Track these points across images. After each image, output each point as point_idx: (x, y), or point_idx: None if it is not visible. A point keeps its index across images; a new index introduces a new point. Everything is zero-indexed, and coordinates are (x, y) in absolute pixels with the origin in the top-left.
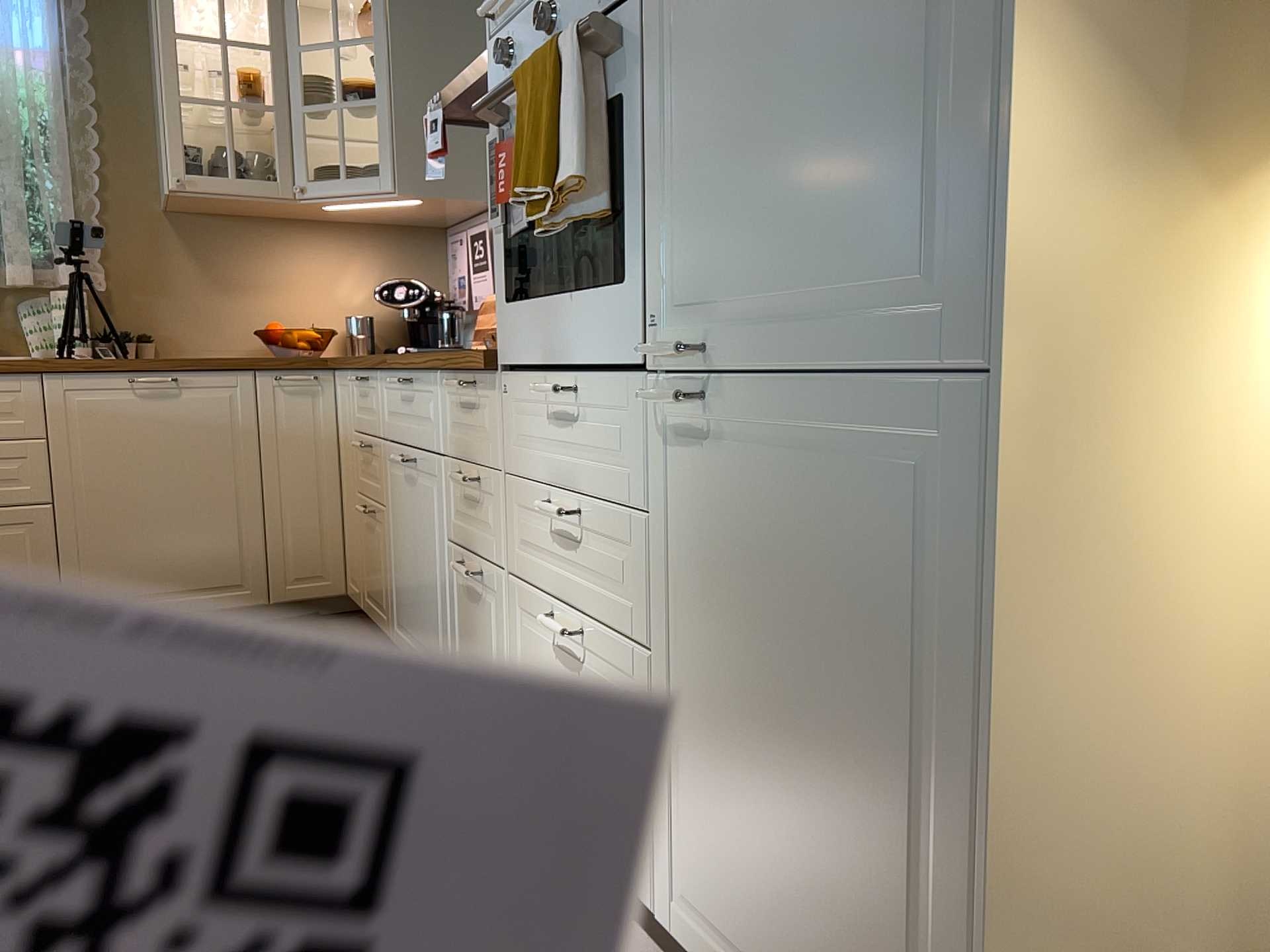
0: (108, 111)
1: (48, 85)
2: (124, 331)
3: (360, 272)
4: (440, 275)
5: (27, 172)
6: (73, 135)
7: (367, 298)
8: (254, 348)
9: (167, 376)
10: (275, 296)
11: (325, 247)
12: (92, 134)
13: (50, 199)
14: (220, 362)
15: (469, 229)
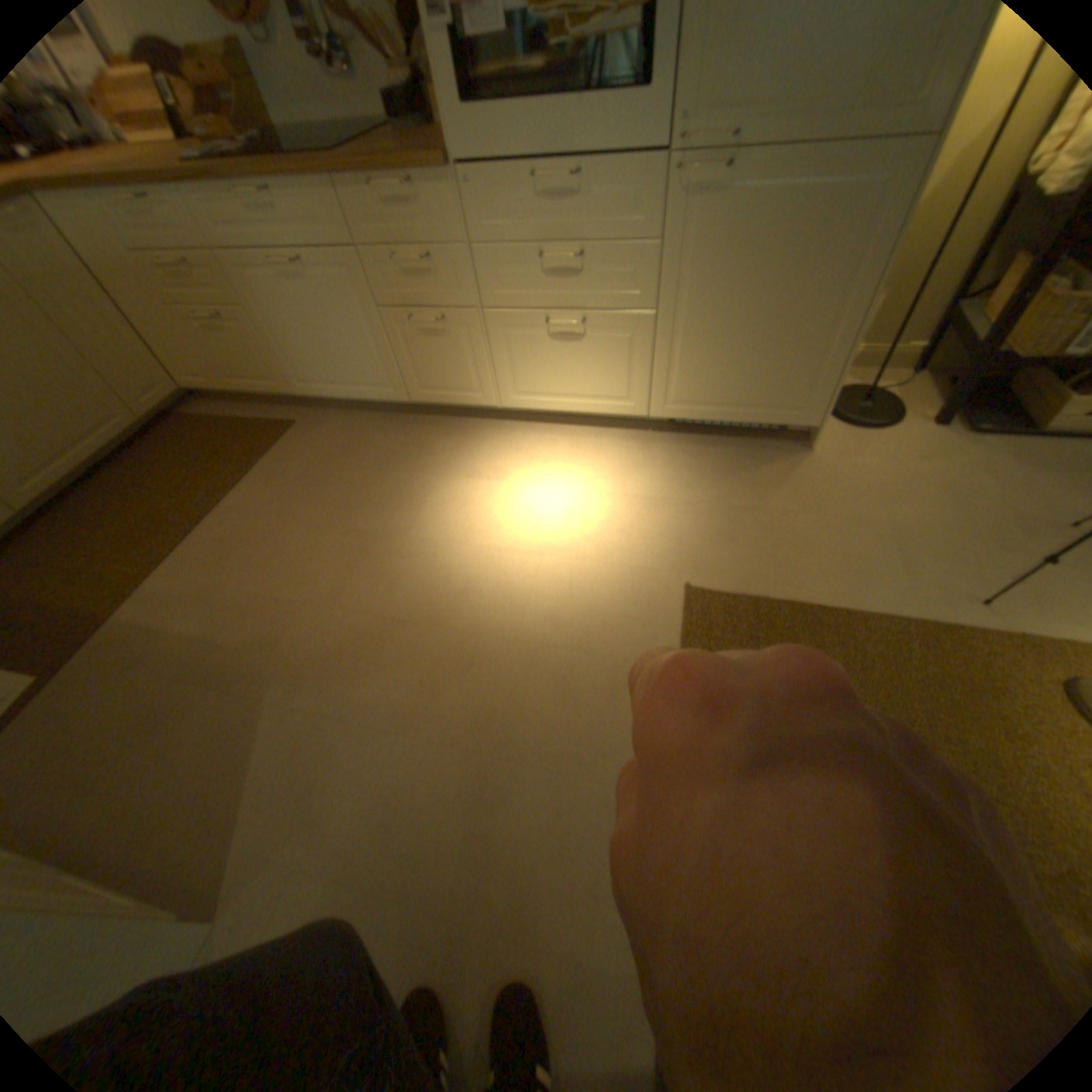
0: None
1: None
2: None
3: None
4: None
5: None
6: None
7: None
8: None
9: None
10: None
11: None
12: None
13: None
14: None
15: None
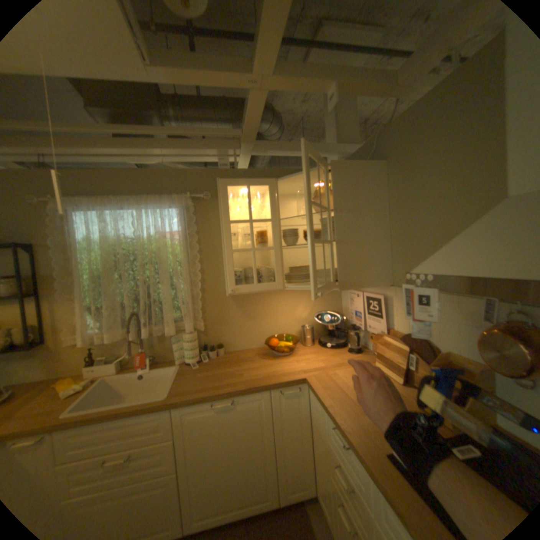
0: (204, 251)
1: (179, 246)
2: (211, 343)
3: (305, 304)
4: (338, 300)
5: (172, 283)
6: (190, 264)
7: (308, 314)
8: (263, 342)
9: (229, 400)
10: (271, 319)
11: (291, 295)
12: (197, 264)
13: (181, 295)
14: (254, 390)
15: (365, 293)
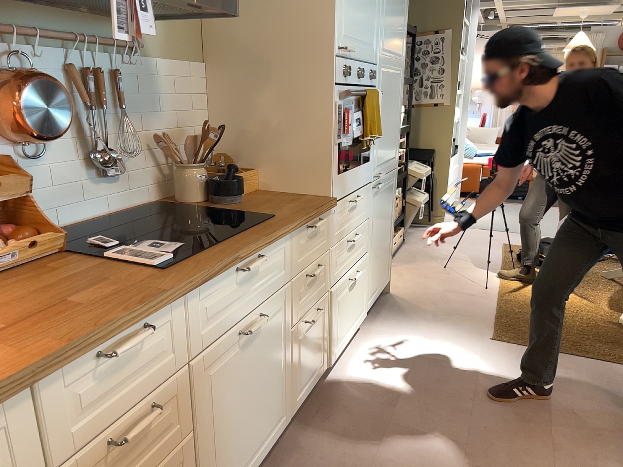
0: None
1: None
2: None
3: None
4: None
5: None
6: None
7: None
8: None
9: None
10: None
11: None
12: None
13: None
14: None
15: None
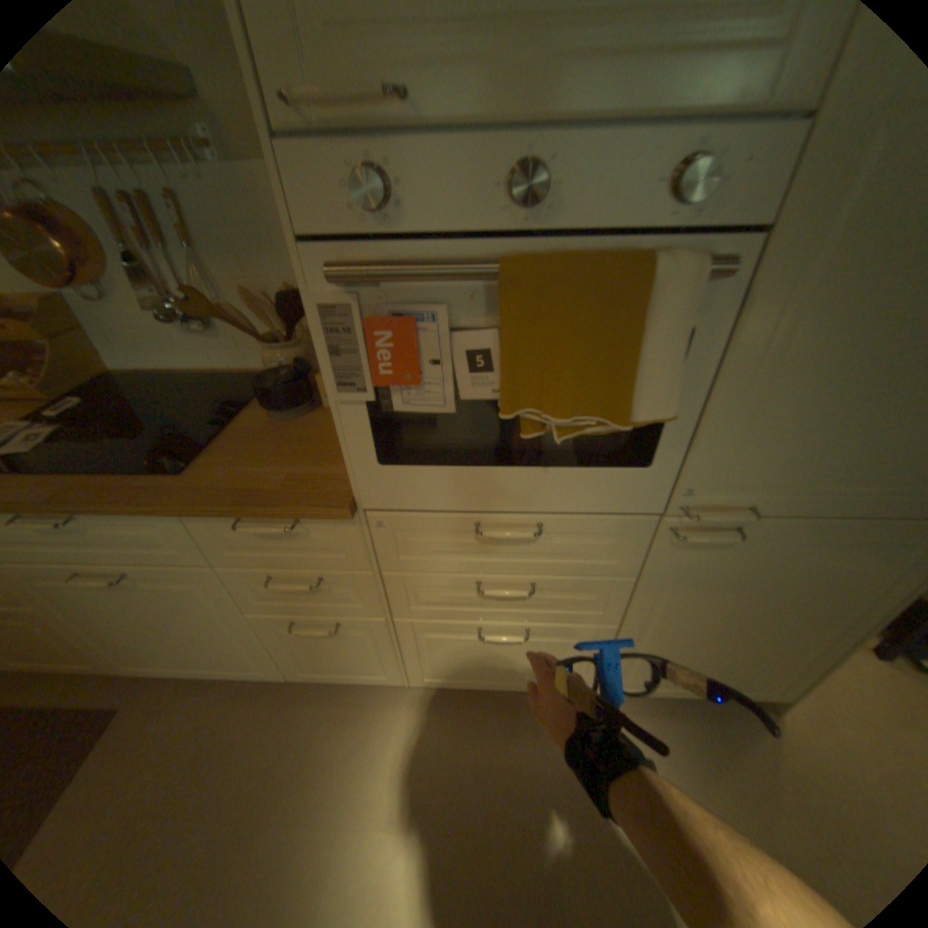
0: None
1: None
2: None
3: None
4: None
5: None
6: None
7: None
8: None
9: None
10: None
11: None
12: None
13: None
14: None
15: None
